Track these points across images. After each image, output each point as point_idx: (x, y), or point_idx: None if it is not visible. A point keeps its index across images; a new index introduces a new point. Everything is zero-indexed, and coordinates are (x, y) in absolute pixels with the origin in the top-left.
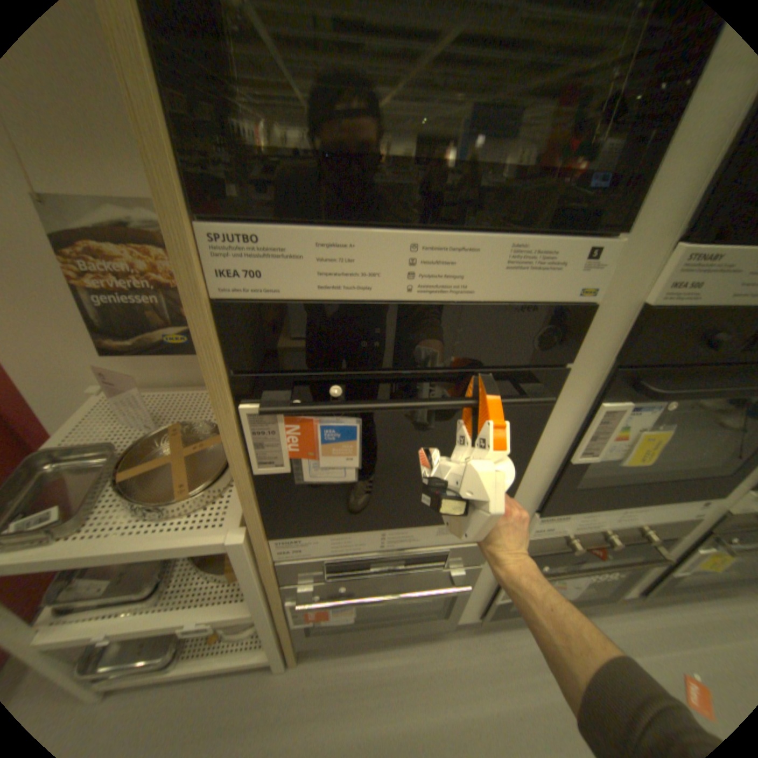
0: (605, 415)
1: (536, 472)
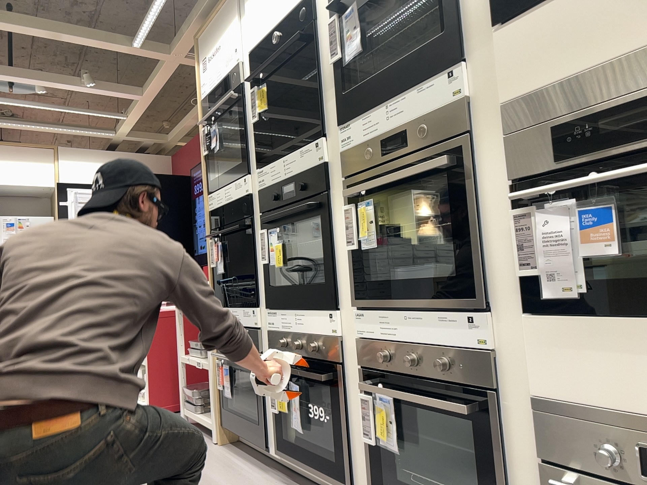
0: (260, 237)
1: (262, 278)
